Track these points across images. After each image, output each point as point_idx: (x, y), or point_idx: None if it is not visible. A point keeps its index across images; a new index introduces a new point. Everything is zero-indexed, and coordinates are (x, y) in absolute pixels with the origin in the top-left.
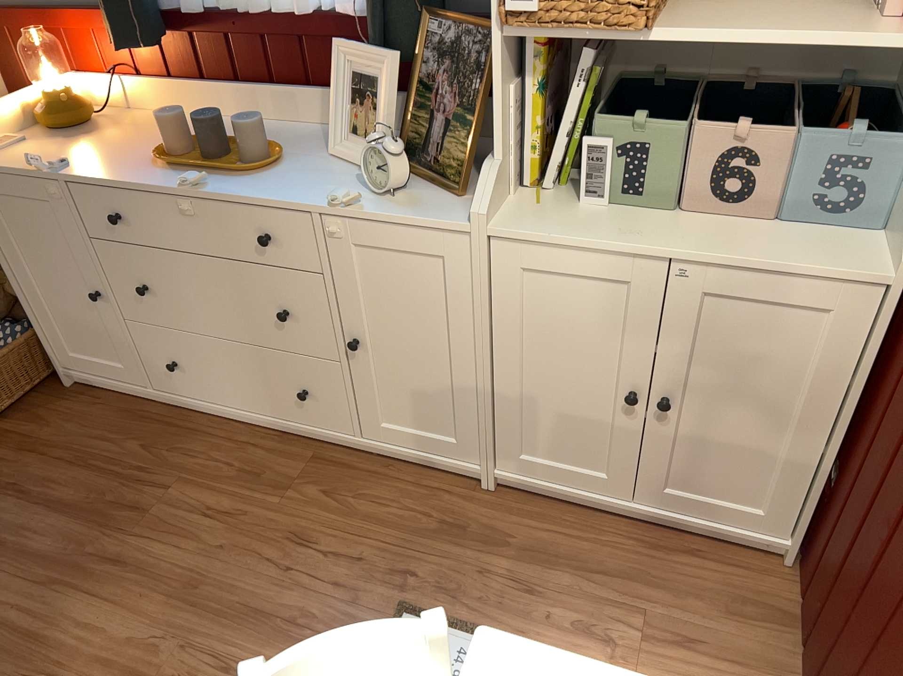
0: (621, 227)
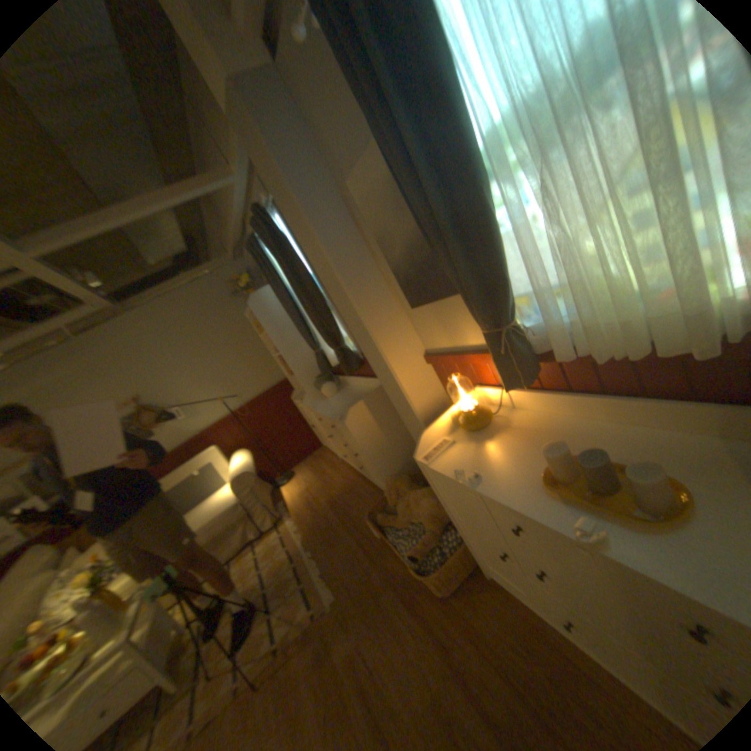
0: None
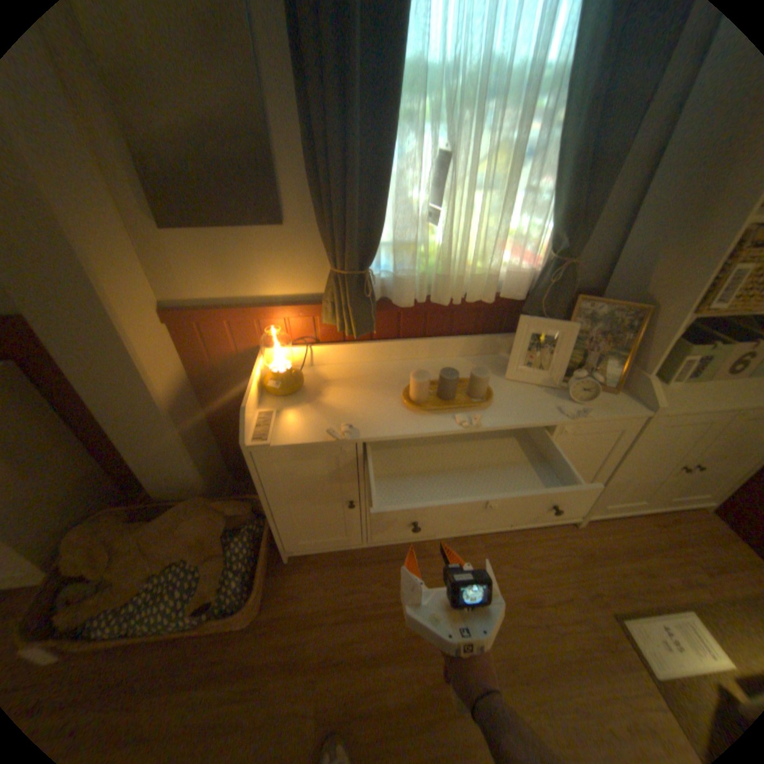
0: (705, 395)
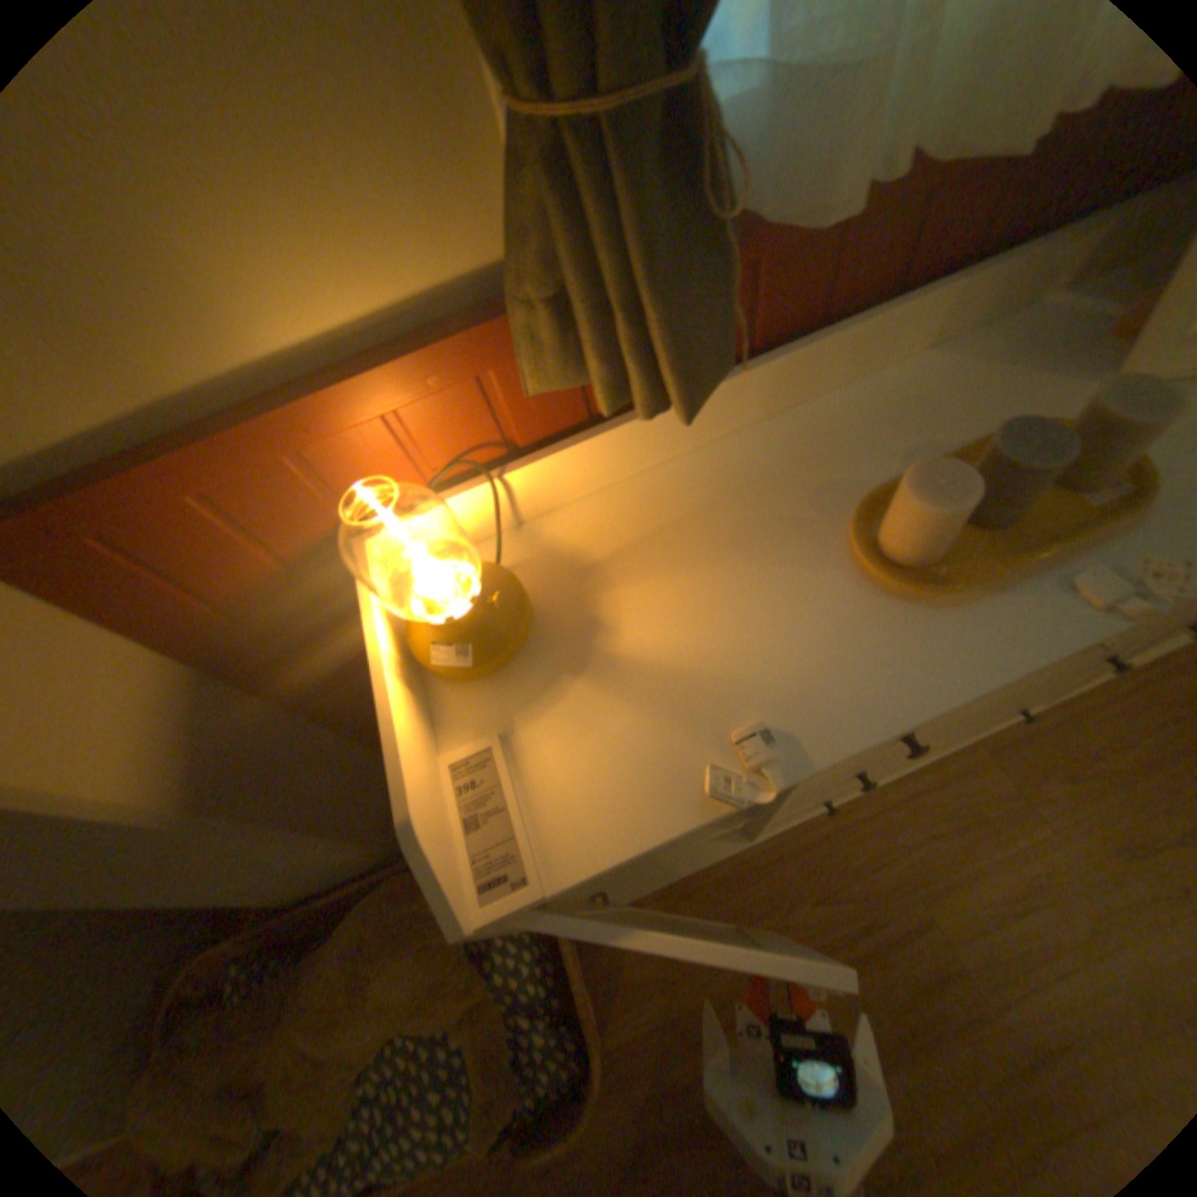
0: None
